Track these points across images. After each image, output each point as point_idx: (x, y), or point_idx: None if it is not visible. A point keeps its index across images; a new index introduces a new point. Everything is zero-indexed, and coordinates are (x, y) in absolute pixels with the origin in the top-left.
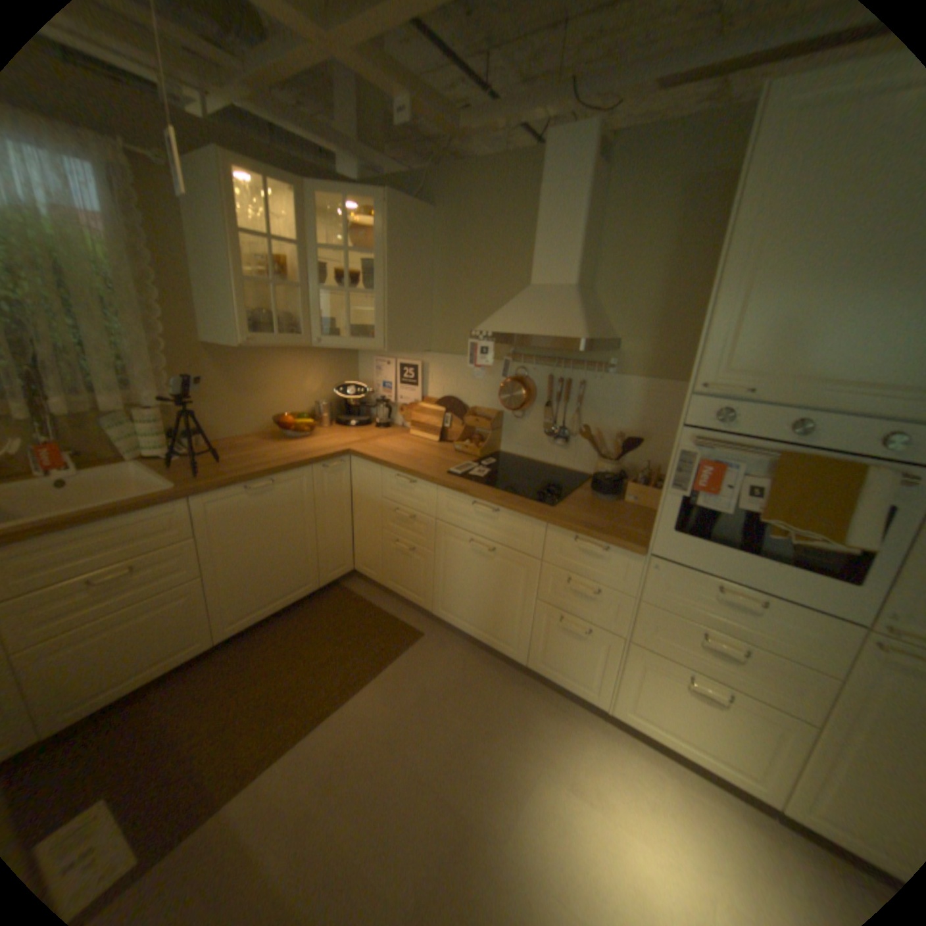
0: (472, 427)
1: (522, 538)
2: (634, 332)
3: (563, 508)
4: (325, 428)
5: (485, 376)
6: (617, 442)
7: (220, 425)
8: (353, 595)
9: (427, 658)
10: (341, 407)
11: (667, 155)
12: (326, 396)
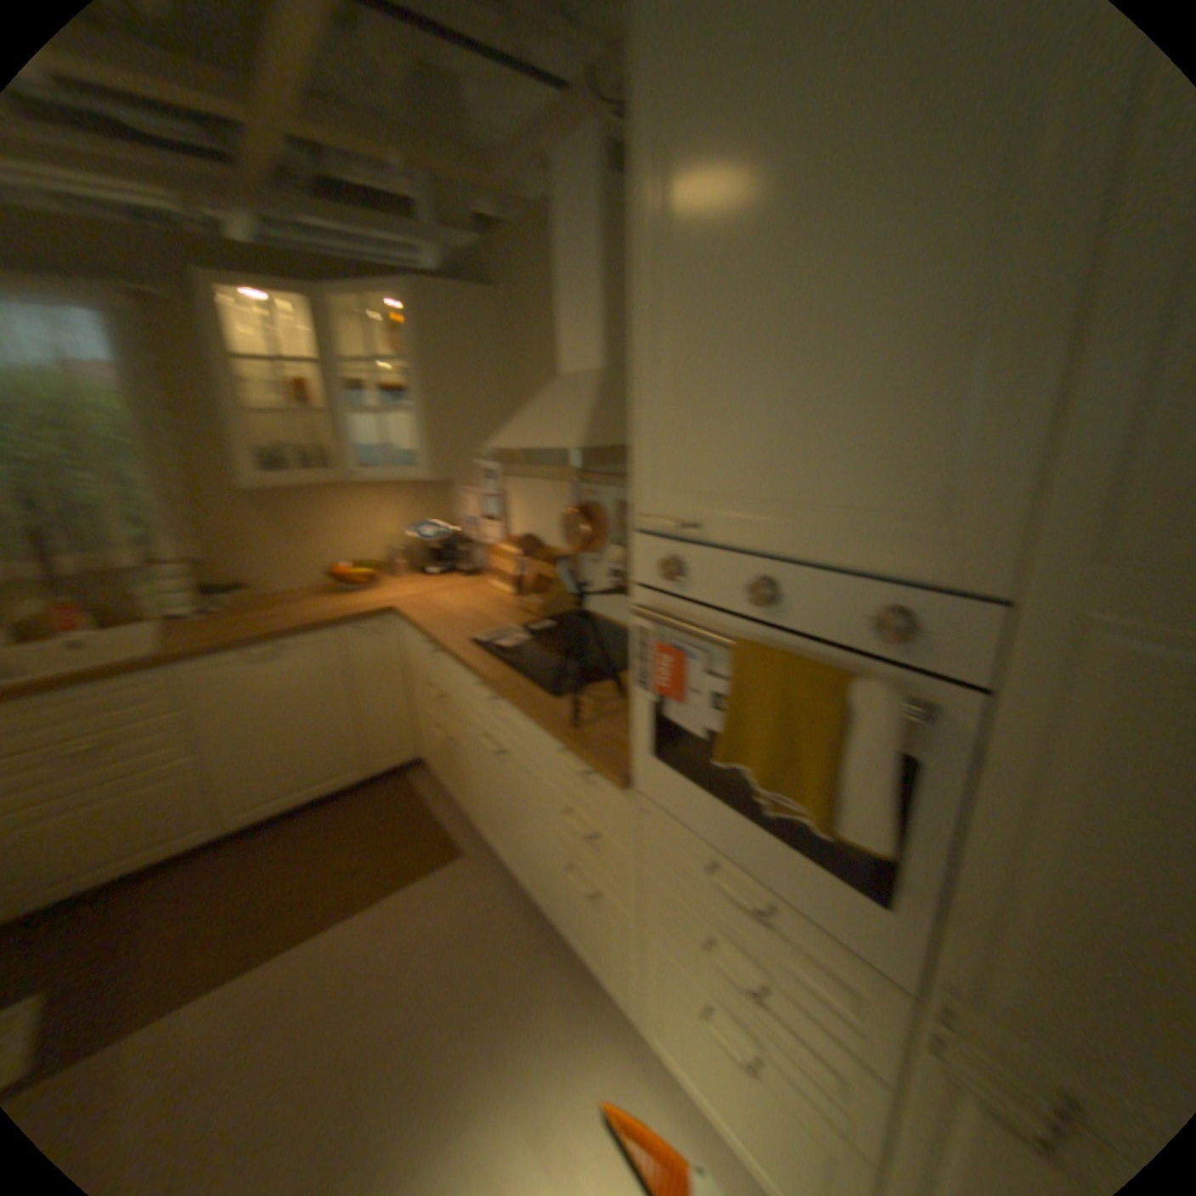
0: (545, 575)
1: (519, 740)
2: None
3: (566, 701)
4: (394, 576)
5: (554, 505)
6: None
7: (259, 576)
8: (405, 789)
9: (444, 889)
10: (427, 549)
11: None
12: (402, 536)
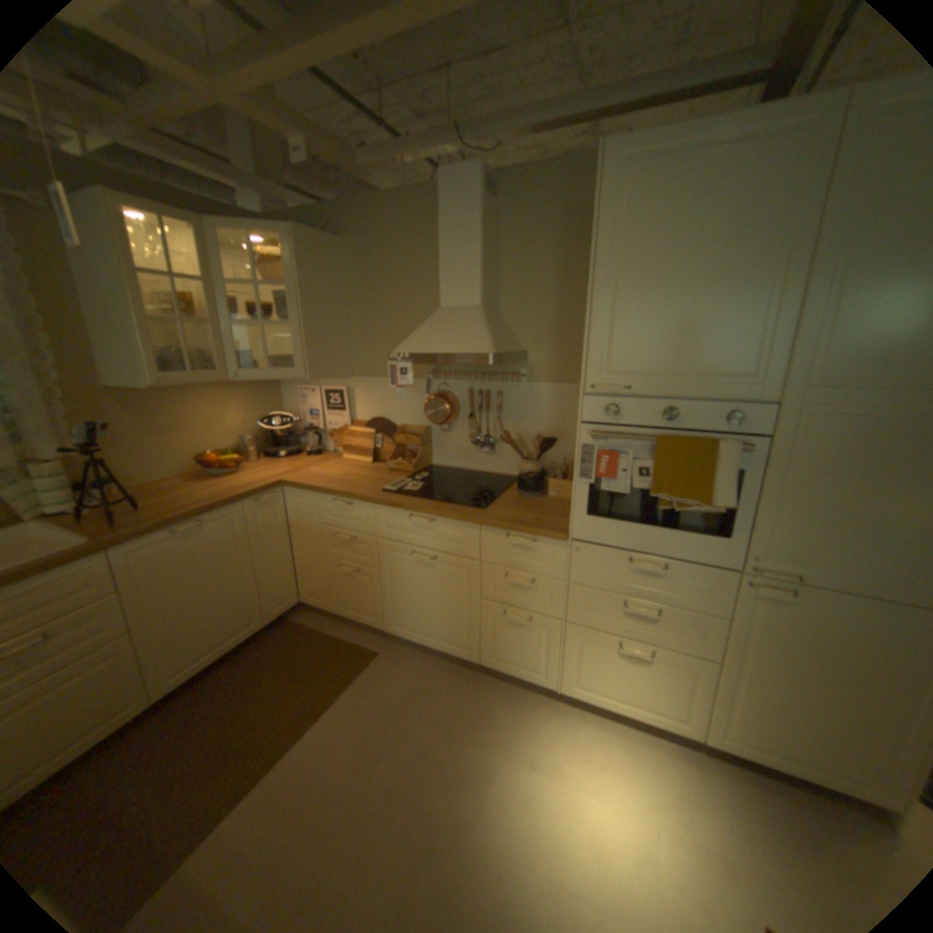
0: (403, 445)
1: (459, 542)
2: (536, 344)
3: (493, 509)
4: (252, 461)
5: (409, 395)
6: (534, 443)
7: (133, 471)
8: (301, 628)
9: (383, 676)
10: (268, 439)
11: (543, 190)
12: (249, 429)
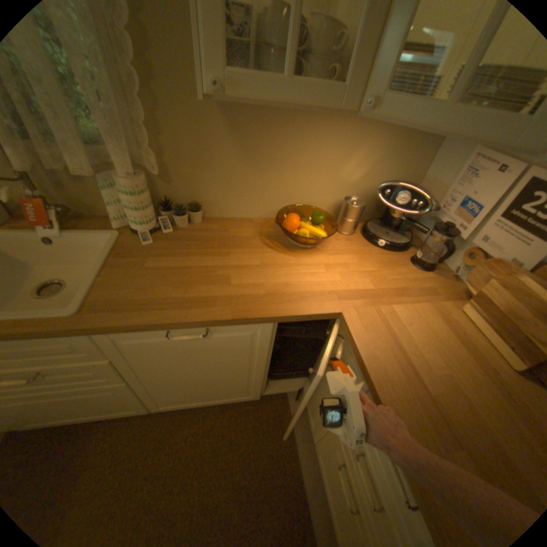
0: None
1: None
2: None
3: None
4: (346, 233)
5: None
6: None
7: (225, 200)
8: (289, 419)
9: None
10: (383, 205)
11: None
12: (369, 187)
